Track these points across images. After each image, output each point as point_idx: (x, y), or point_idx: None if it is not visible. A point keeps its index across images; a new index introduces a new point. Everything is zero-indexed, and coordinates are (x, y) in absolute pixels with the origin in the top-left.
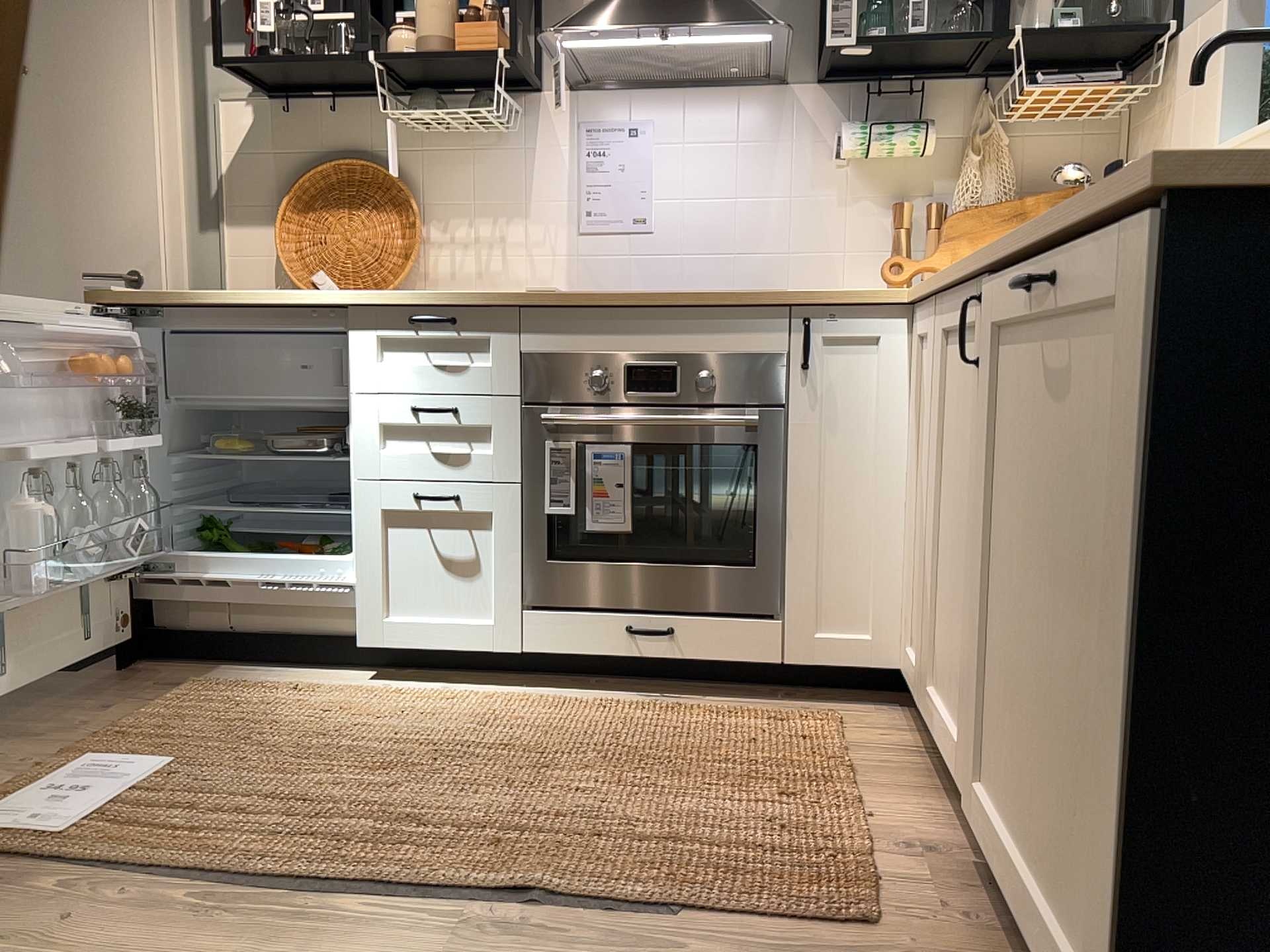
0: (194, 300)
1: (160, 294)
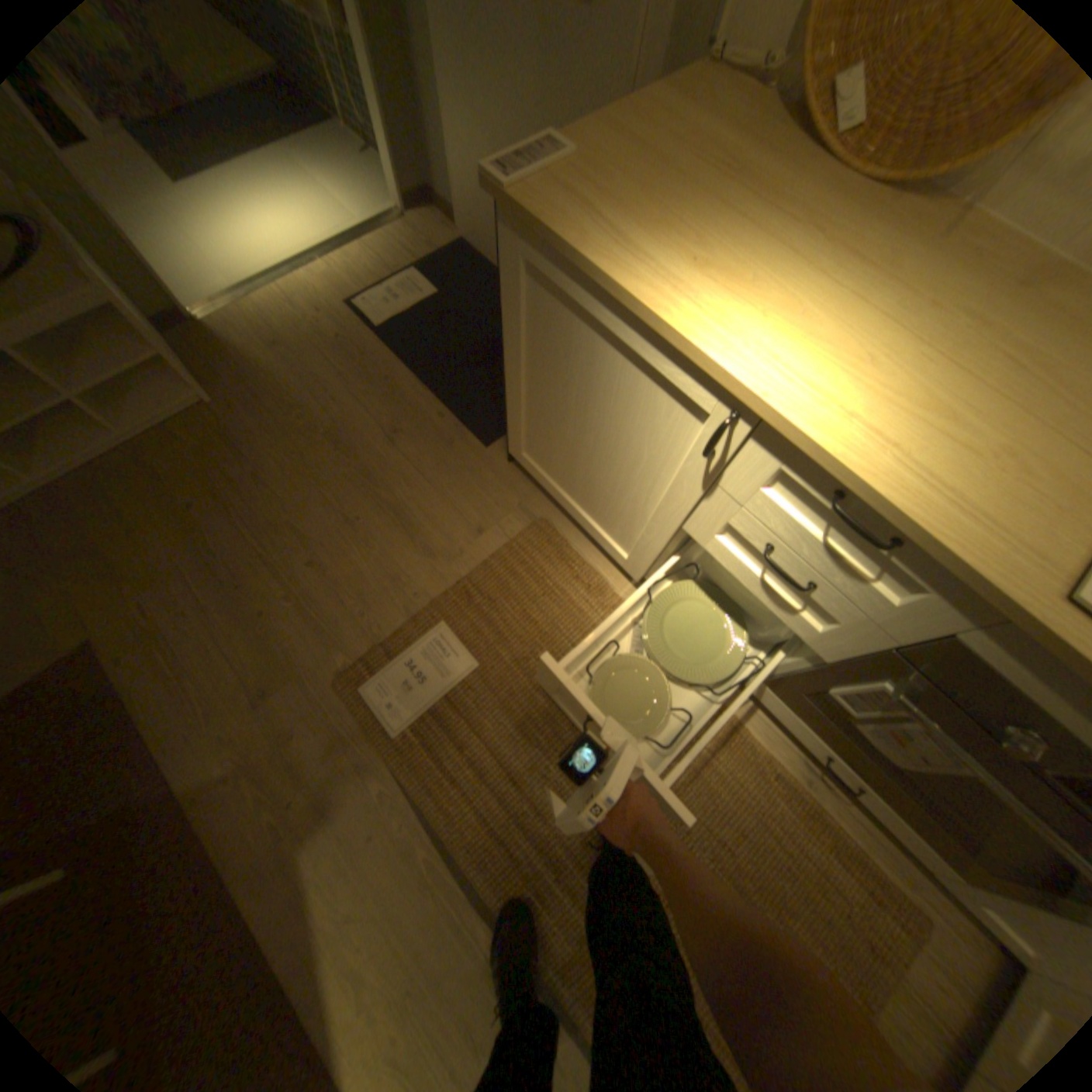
0: (591, 269)
1: (557, 227)
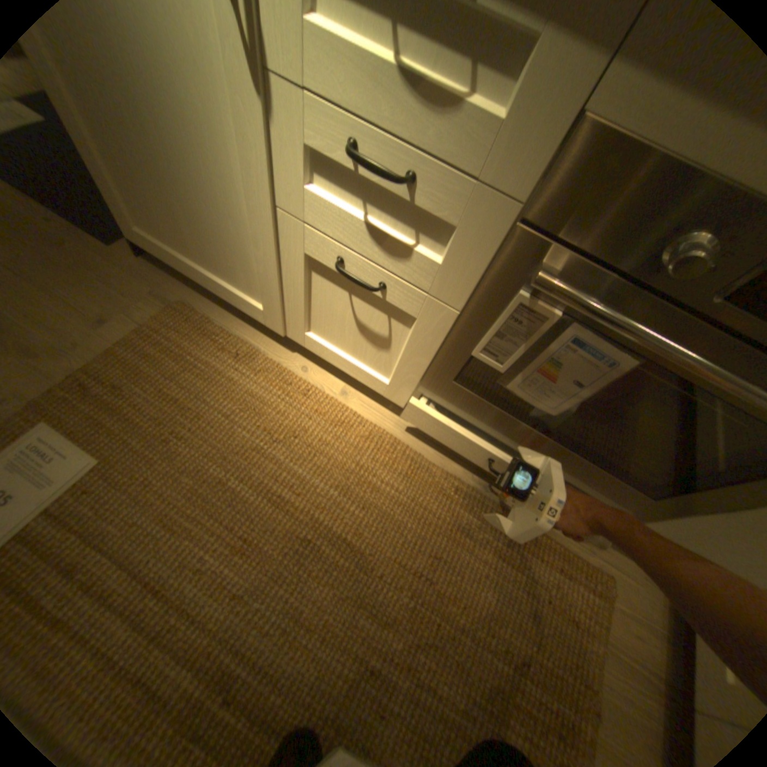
0: None
1: None
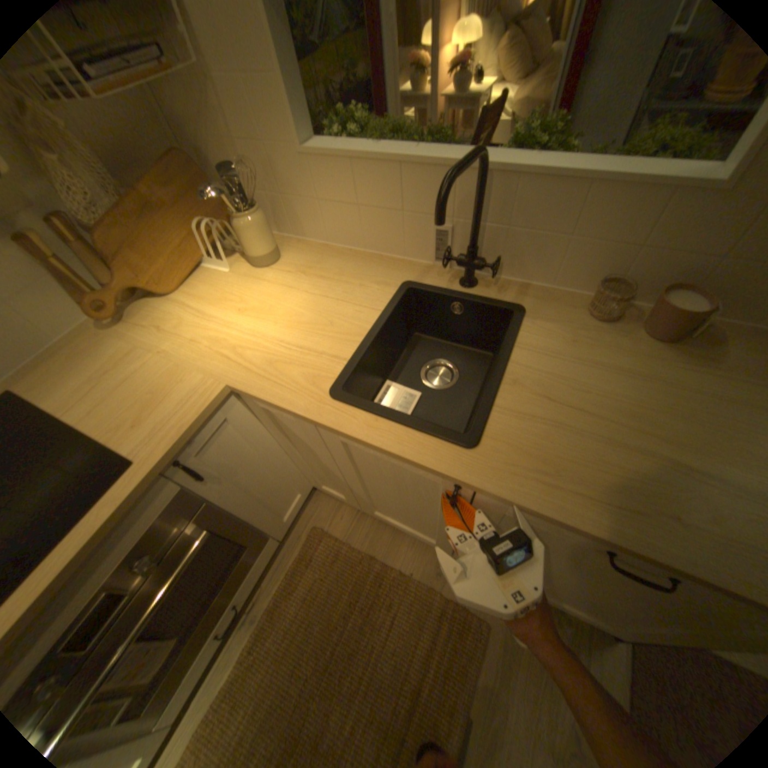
0: None
1: None
